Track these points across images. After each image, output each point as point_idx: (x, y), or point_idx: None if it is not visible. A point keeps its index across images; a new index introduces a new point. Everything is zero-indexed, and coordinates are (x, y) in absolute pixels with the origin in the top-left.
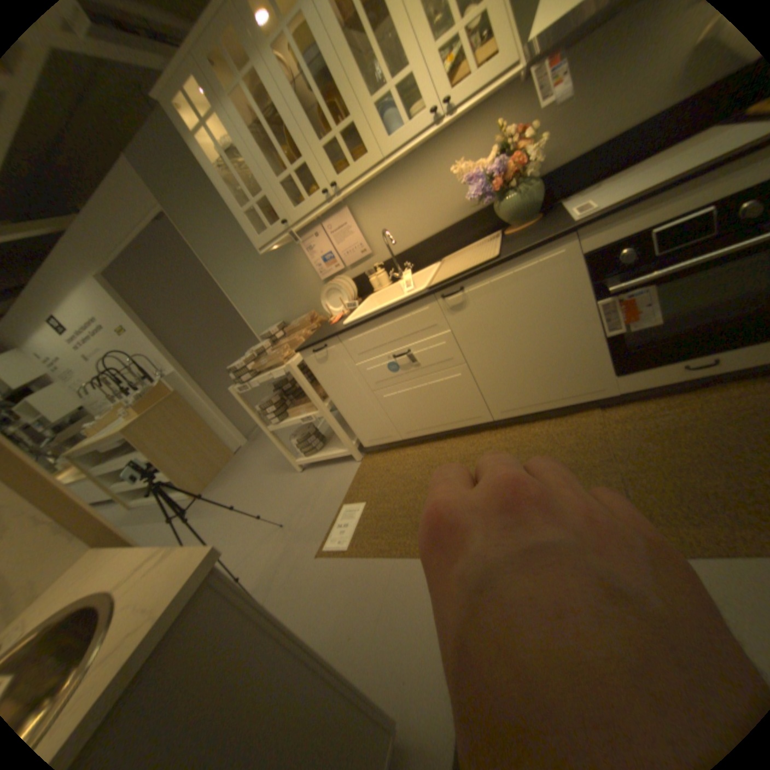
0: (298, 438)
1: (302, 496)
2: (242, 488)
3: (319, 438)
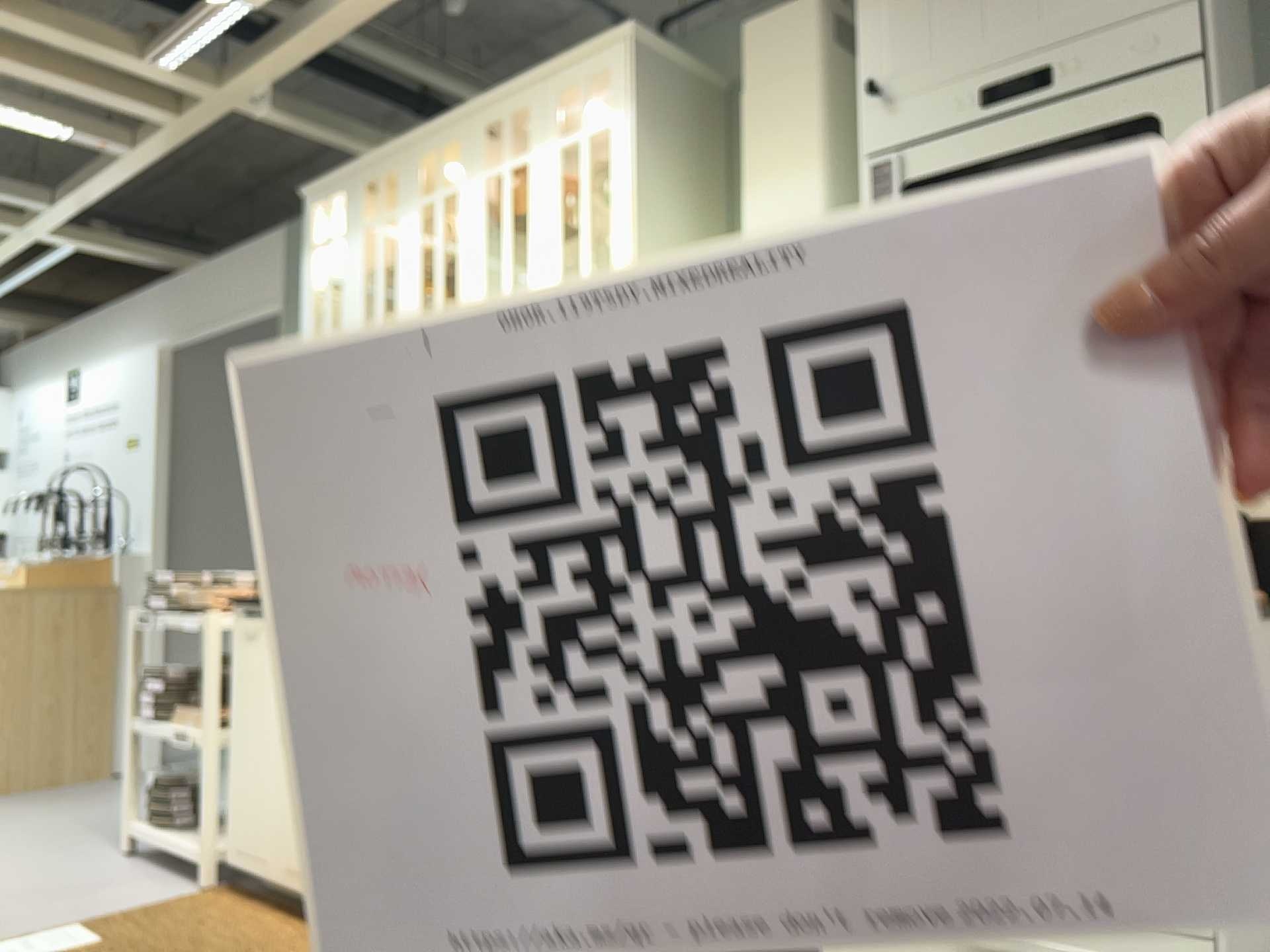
0: (159, 777)
1: (58, 886)
2: (27, 828)
3: (193, 806)
